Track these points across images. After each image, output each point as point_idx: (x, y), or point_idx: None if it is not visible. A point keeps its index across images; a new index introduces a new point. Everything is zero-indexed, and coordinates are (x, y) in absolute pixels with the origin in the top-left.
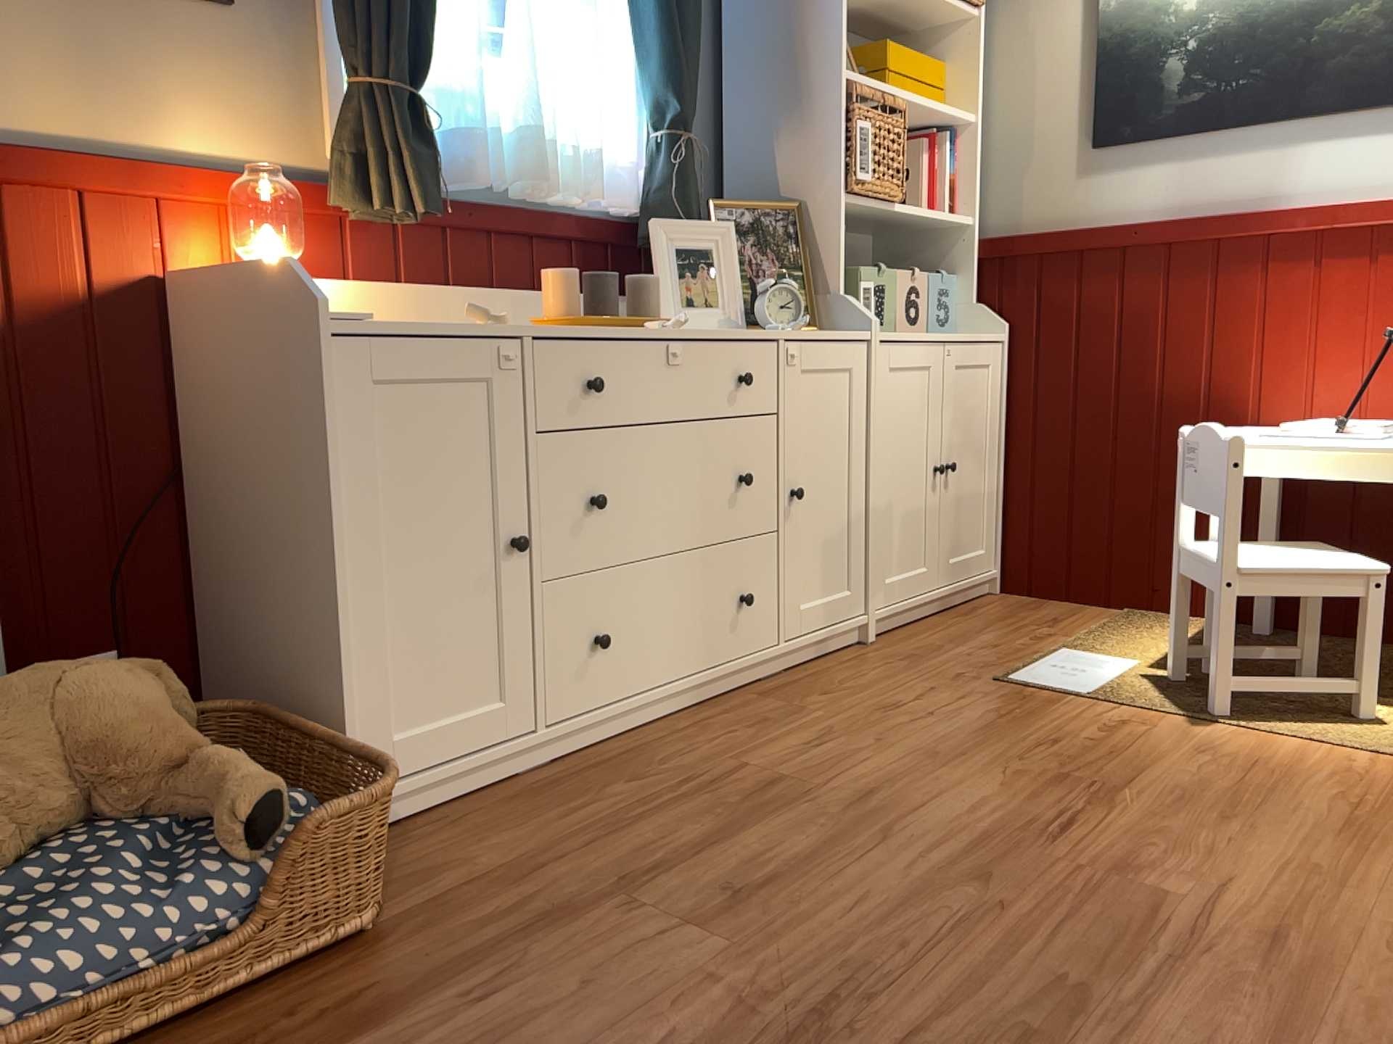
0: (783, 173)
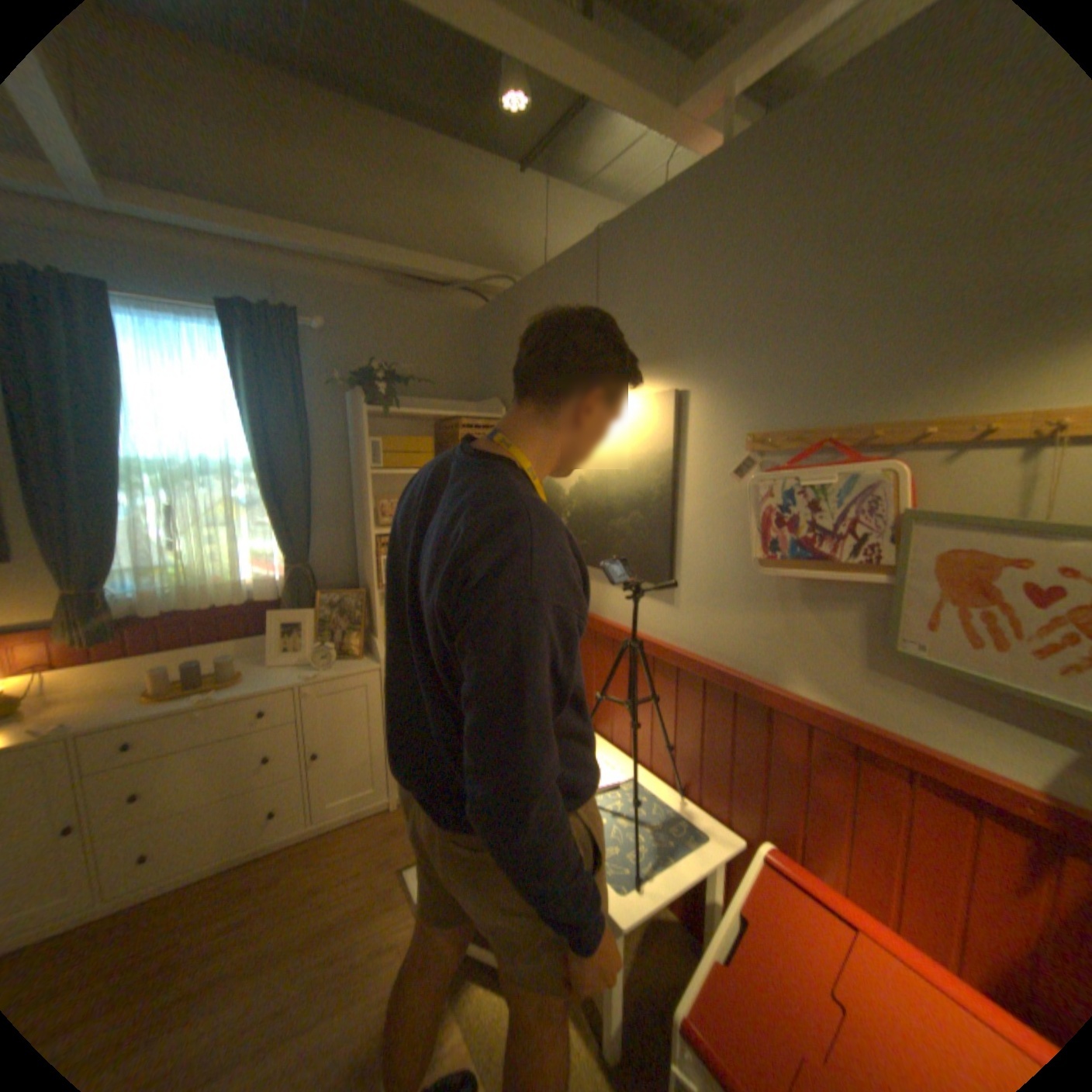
0: (365, 572)
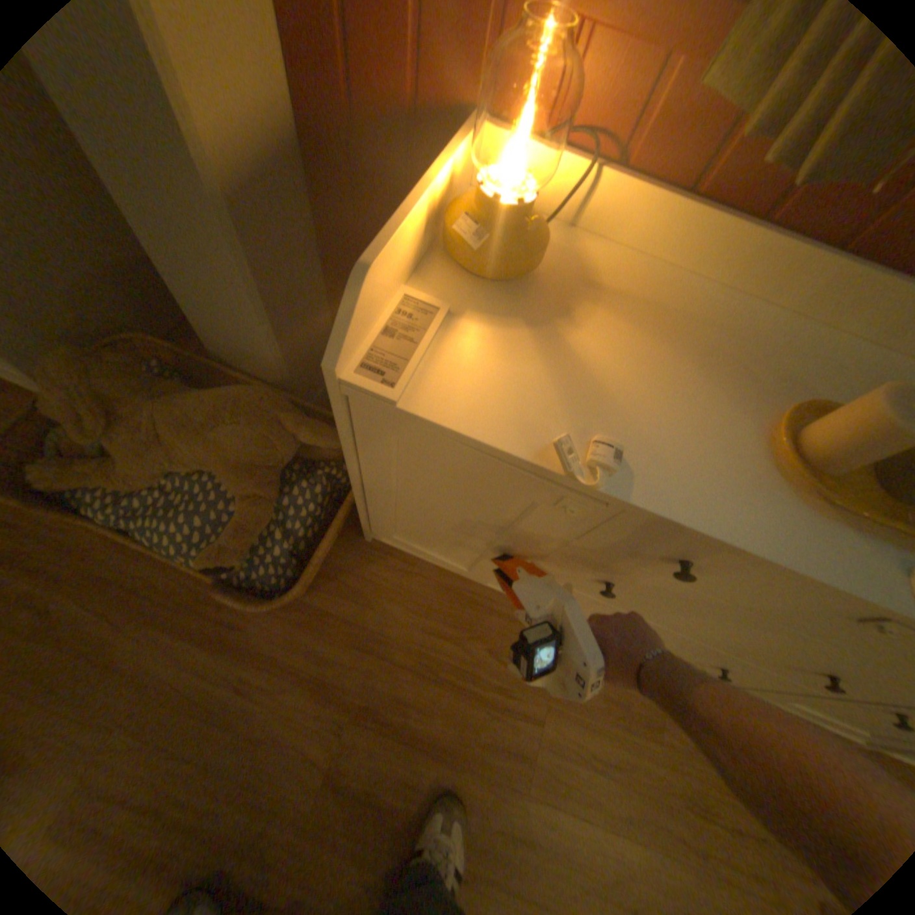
0: None
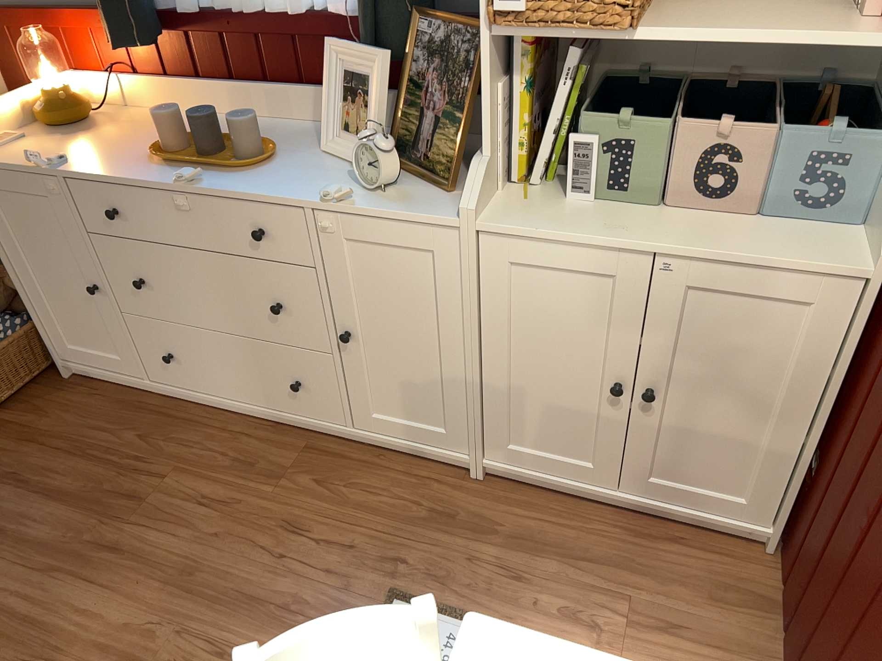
0: None
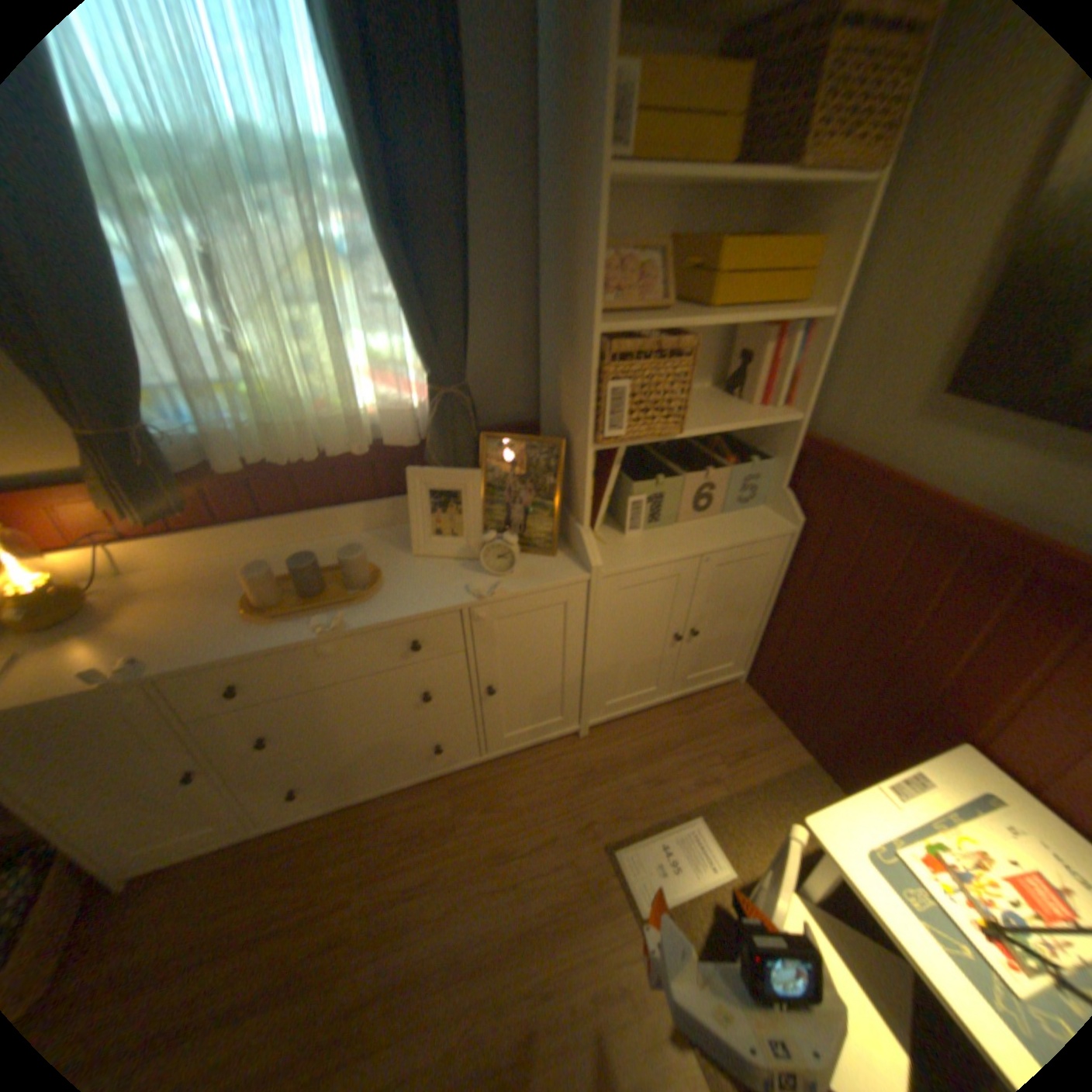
0: (564, 402)
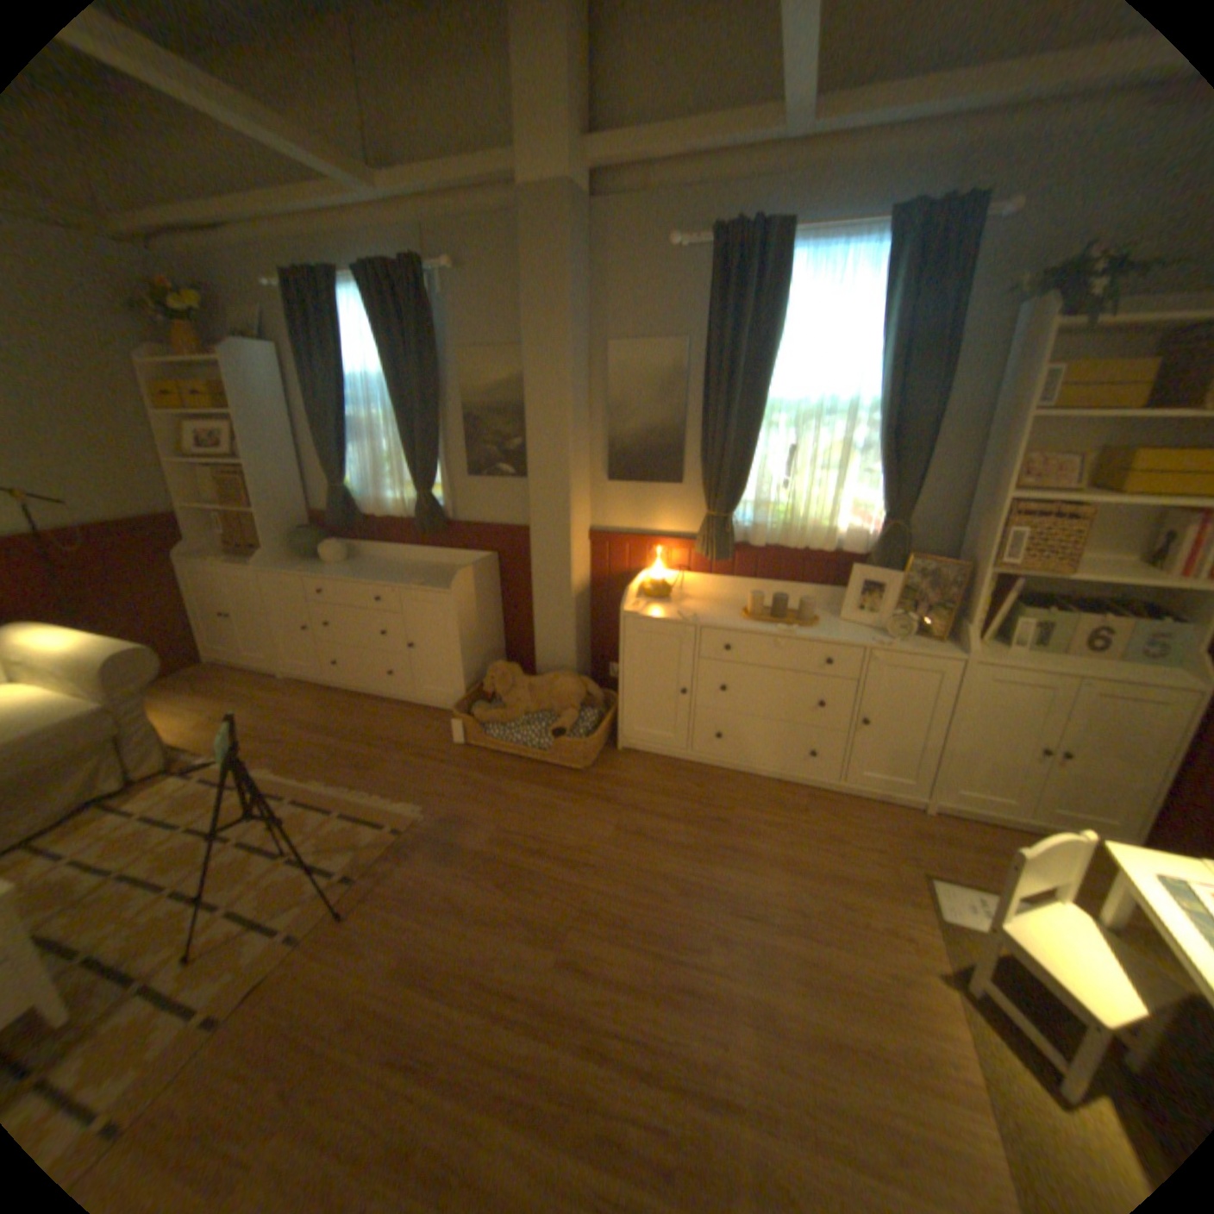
0: (977, 543)
